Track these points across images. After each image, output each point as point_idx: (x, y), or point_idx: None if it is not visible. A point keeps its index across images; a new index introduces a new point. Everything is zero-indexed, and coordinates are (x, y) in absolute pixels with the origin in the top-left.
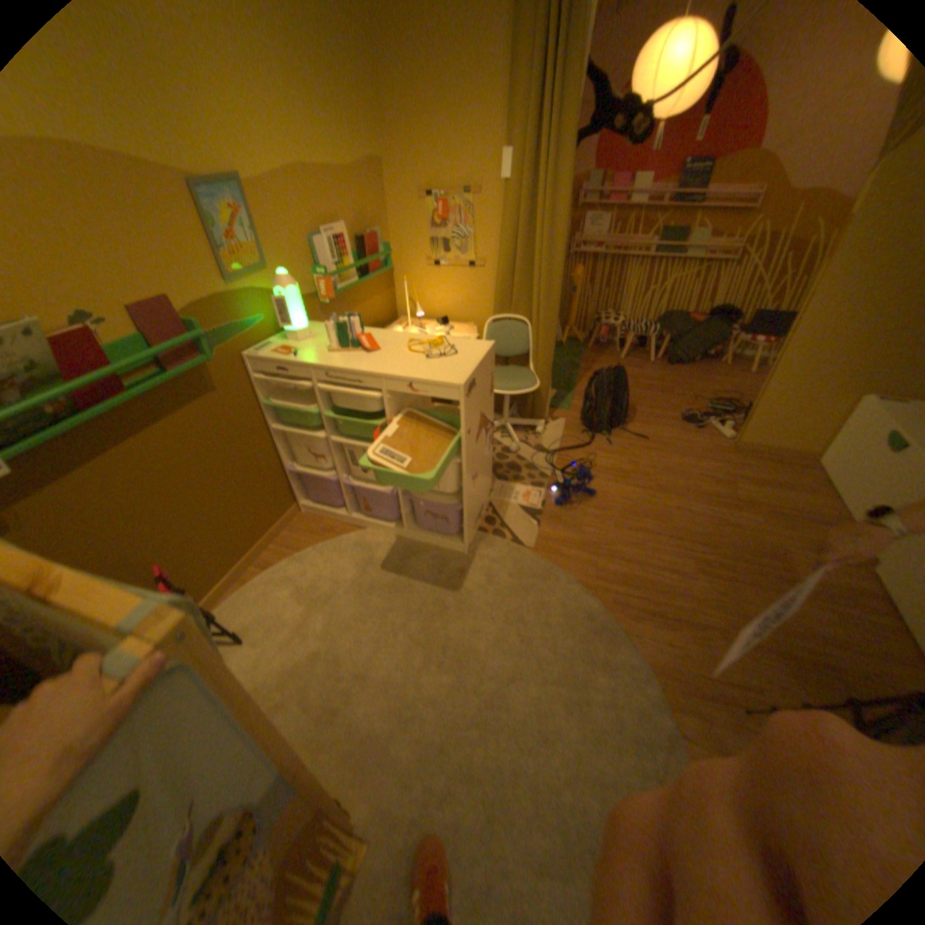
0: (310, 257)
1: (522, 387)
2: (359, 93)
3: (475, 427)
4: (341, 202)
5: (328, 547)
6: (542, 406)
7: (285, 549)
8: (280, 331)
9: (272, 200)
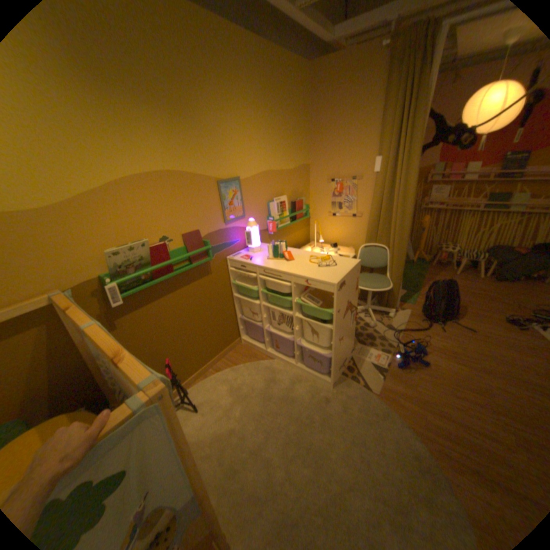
0: (267, 211)
1: (380, 287)
2: (301, 137)
3: (344, 308)
4: (286, 185)
5: (251, 366)
6: (394, 300)
7: (230, 362)
8: (246, 247)
9: (253, 187)
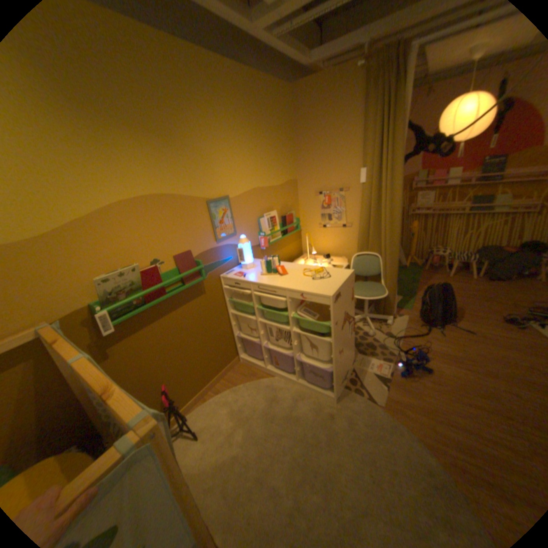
0: (258, 227)
1: (376, 295)
2: (287, 153)
3: (341, 319)
4: (275, 201)
5: (251, 385)
6: (391, 307)
7: (229, 383)
8: (239, 263)
9: (242, 204)
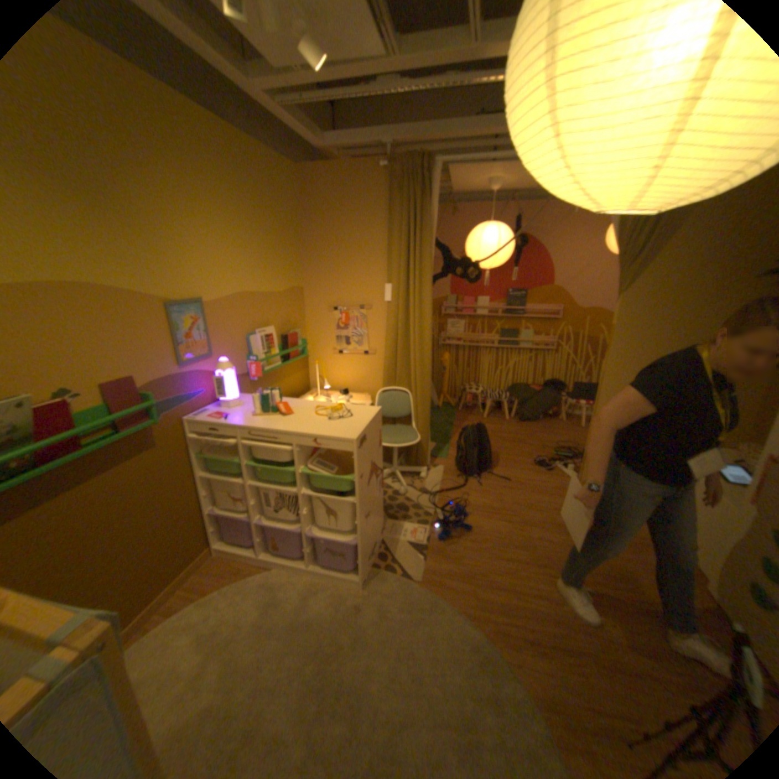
0: (247, 348)
1: (407, 441)
2: (291, 252)
3: (367, 472)
4: (274, 313)
5: (233, 589)
6: (424, 456)
7: (192, 594)
8: (217, 400)
9: (224, 313)
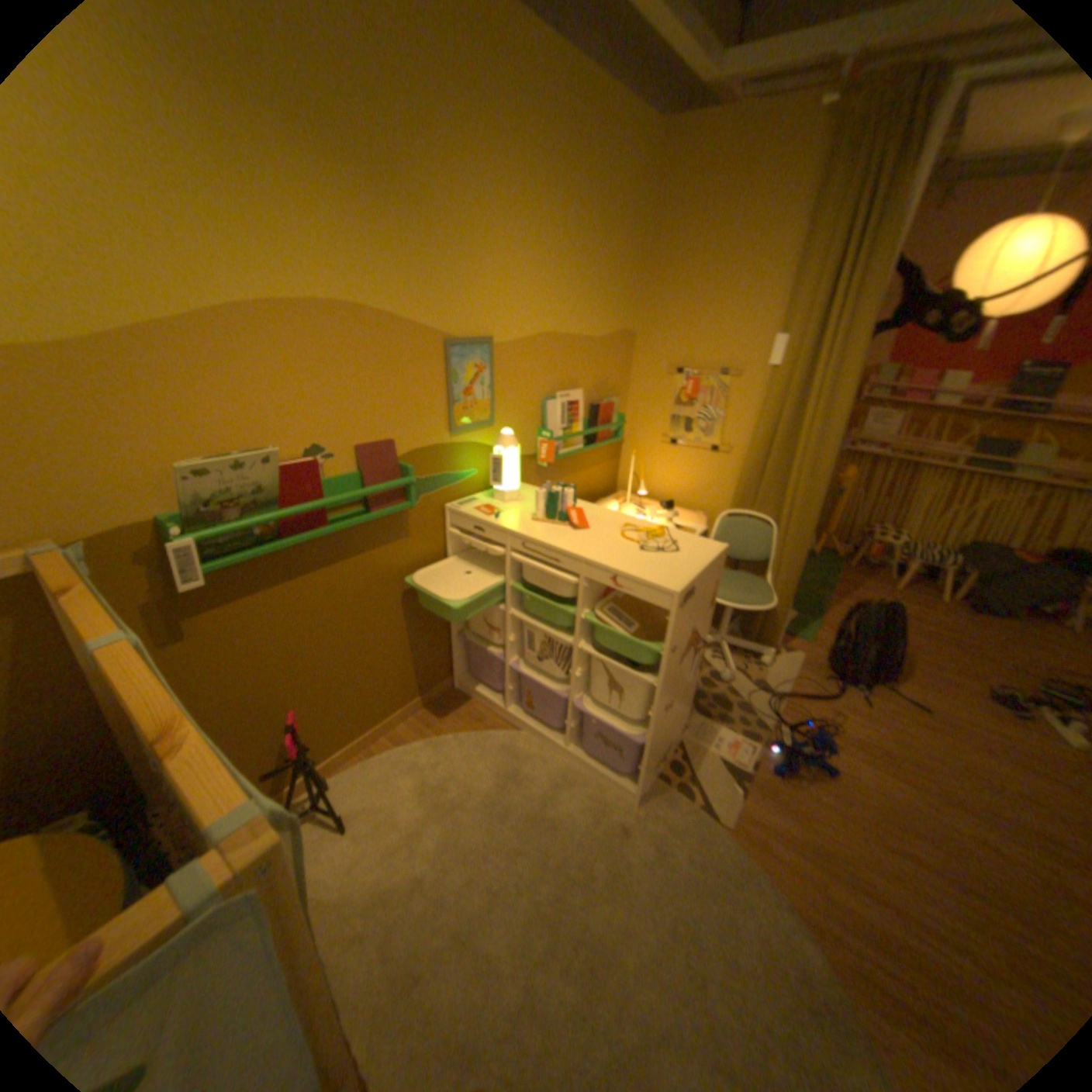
0: (538, 418)
1: (753, 602)
2: (627, 273)
3: (682, 642)
4: (584, 369)
5: (471, 740)
6: (775, 630)
7: (425, 727)
8: (489, 487)
9: (517, 362)
